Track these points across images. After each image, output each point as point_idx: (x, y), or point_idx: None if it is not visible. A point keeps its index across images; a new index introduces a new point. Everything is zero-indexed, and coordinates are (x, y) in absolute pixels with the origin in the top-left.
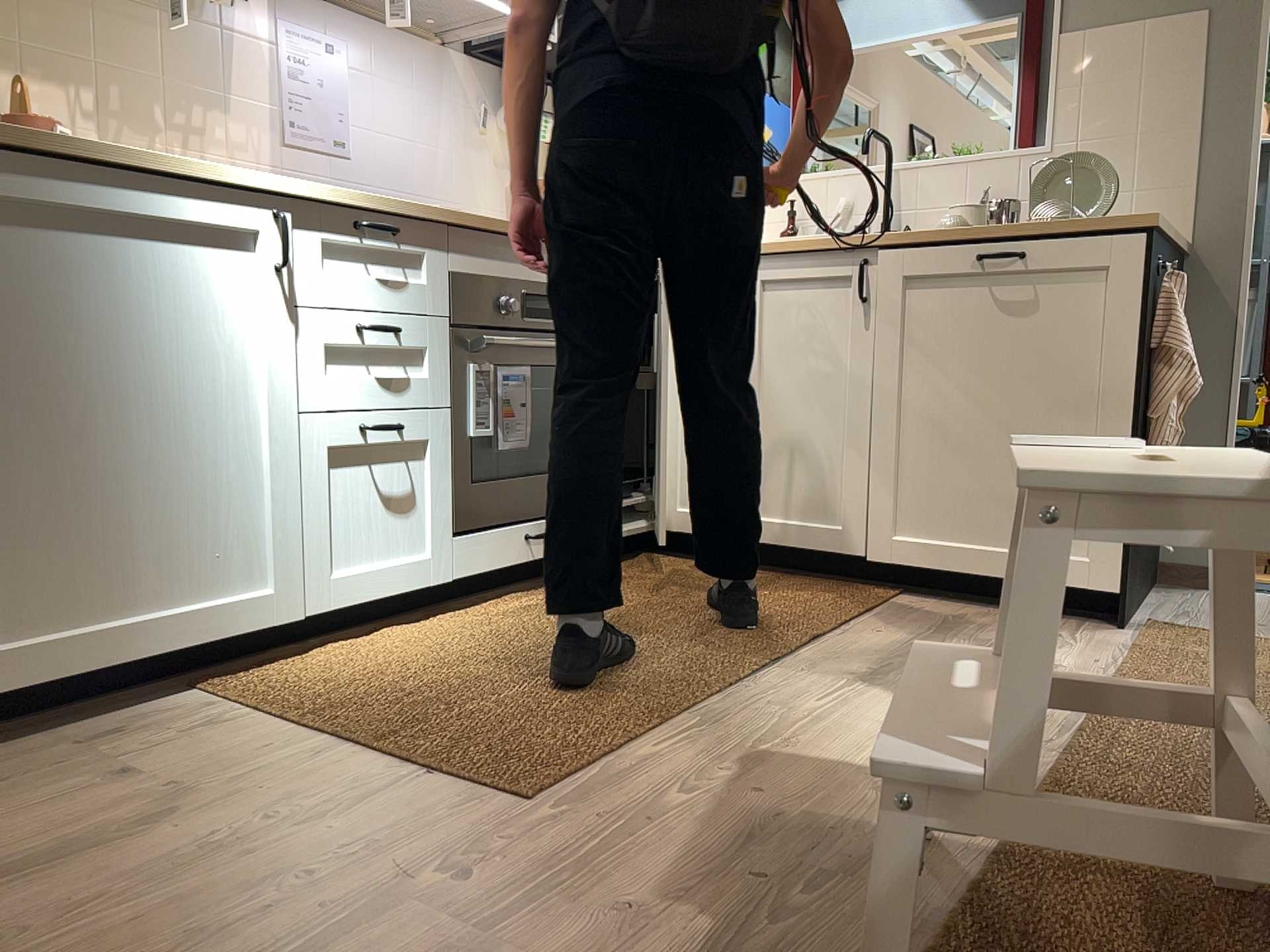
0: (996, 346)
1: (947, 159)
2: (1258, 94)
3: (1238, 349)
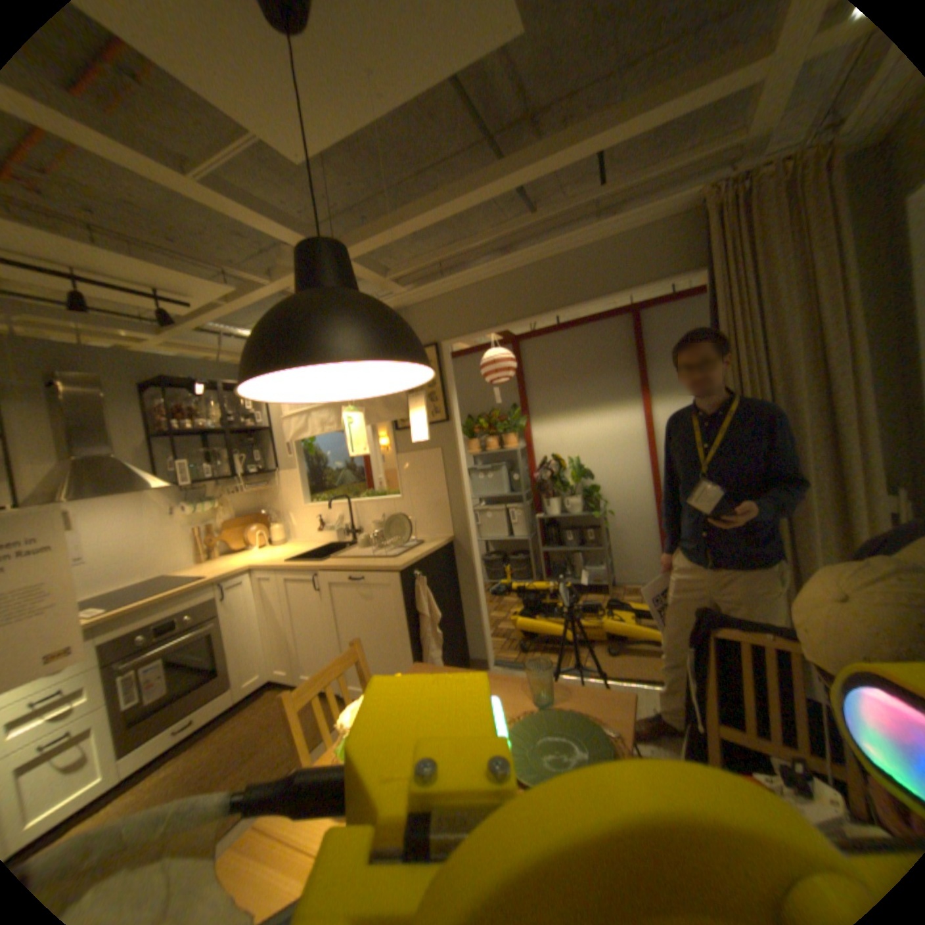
0: (363, 610)
1: (371, 497)
2: (464, 478)
3: (478, 575)
